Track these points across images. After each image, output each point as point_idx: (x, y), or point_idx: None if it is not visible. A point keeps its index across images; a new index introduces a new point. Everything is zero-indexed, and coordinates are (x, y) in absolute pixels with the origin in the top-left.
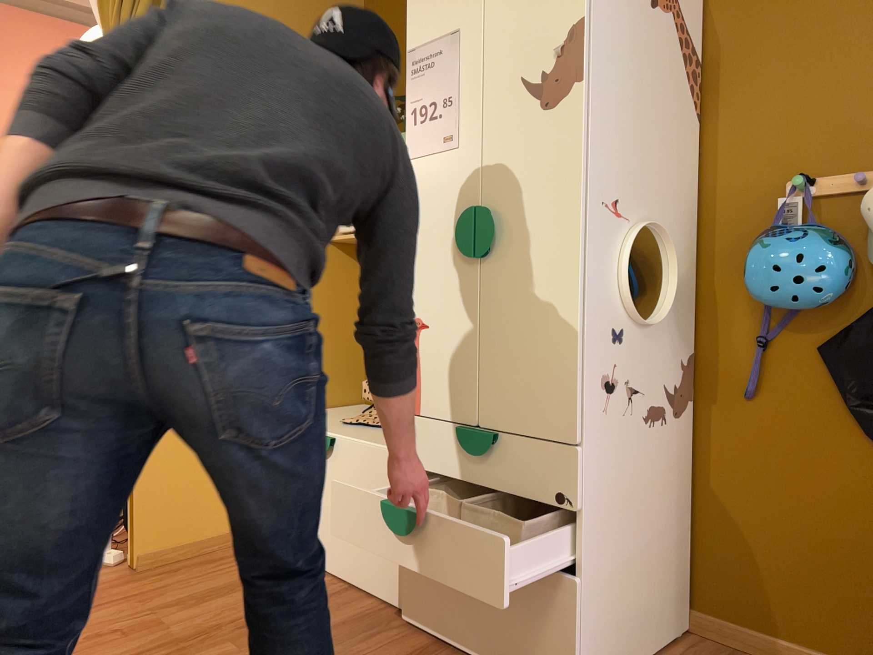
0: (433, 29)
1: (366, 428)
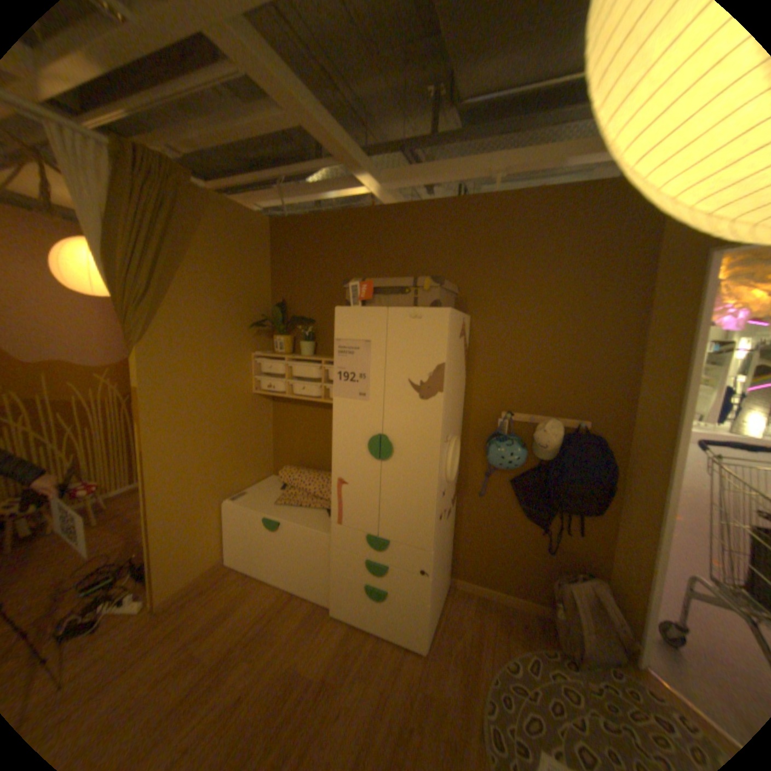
0: (352, 334)
1: (292, 509)
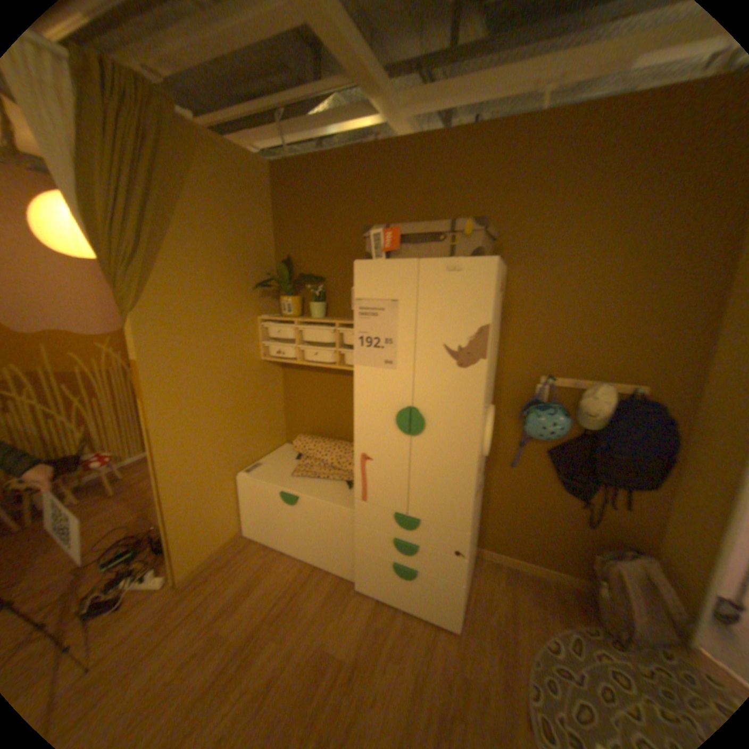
0: (376, 292)
1: (310, 481)
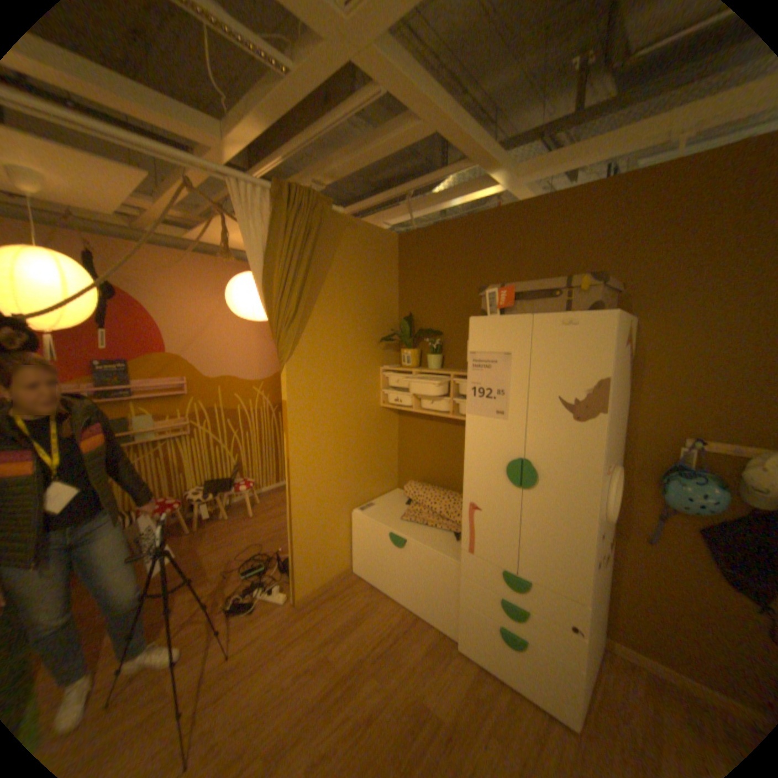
0: (489, 345)
1: (418, 526)
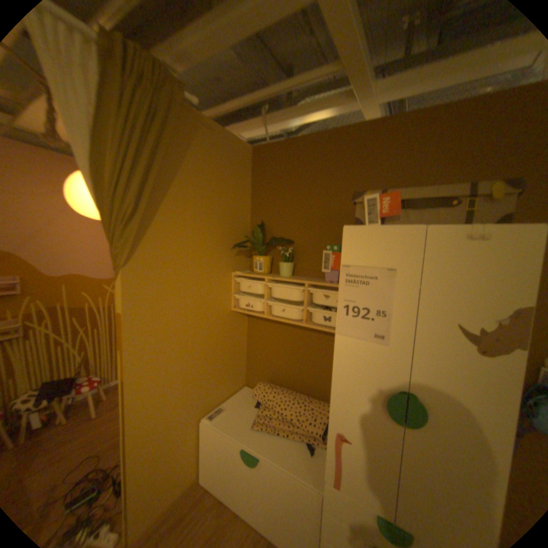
0: (368, 258)
1: (269, 438)
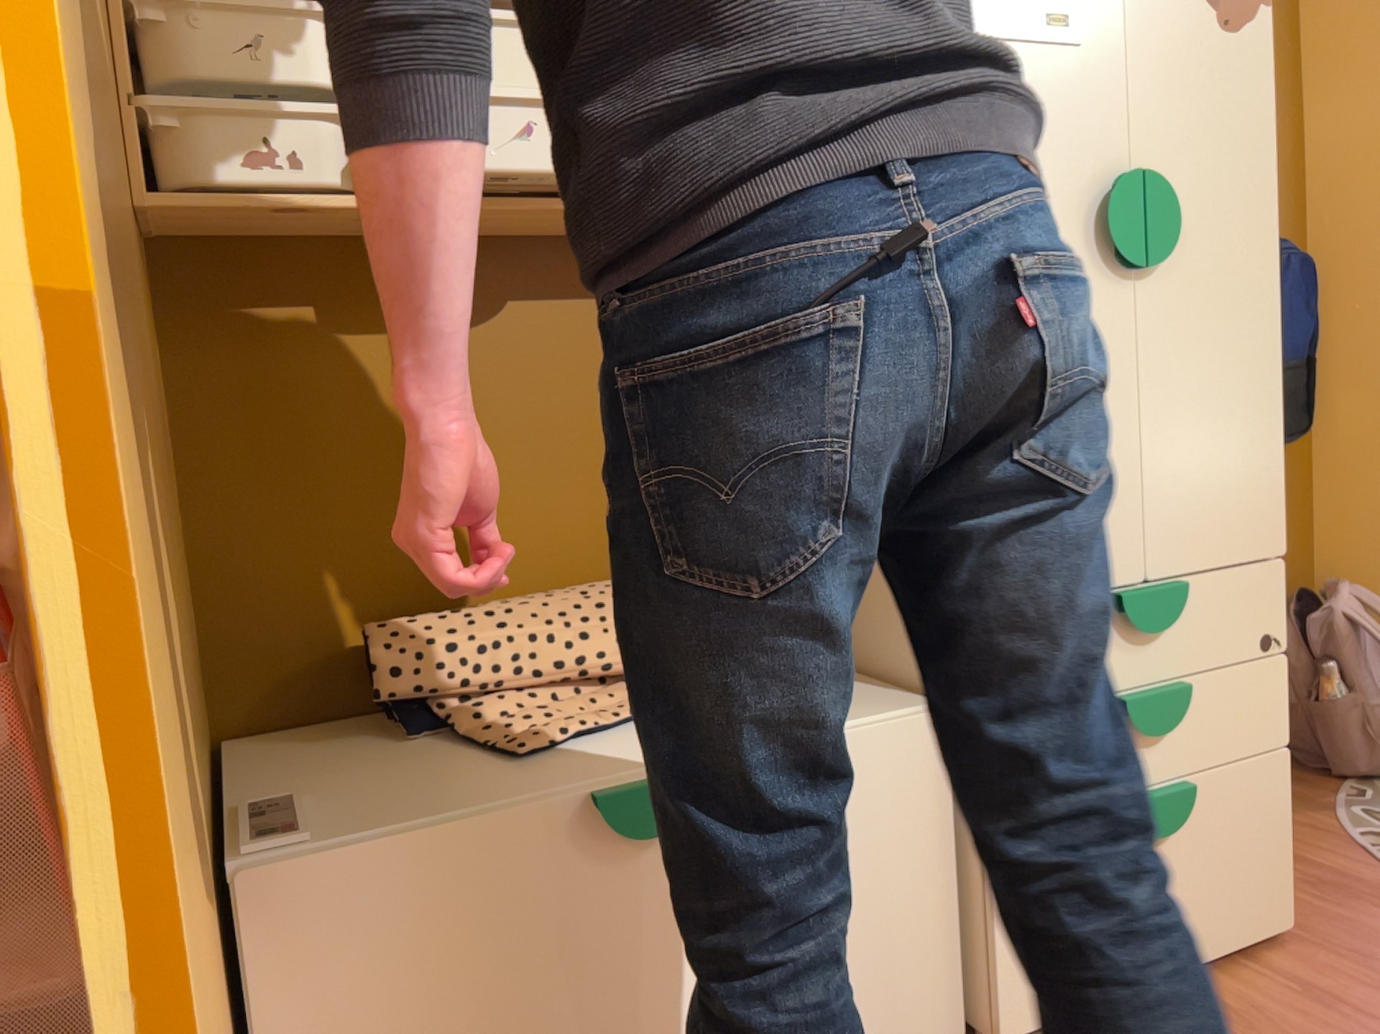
0: None
1: (622, 737)
